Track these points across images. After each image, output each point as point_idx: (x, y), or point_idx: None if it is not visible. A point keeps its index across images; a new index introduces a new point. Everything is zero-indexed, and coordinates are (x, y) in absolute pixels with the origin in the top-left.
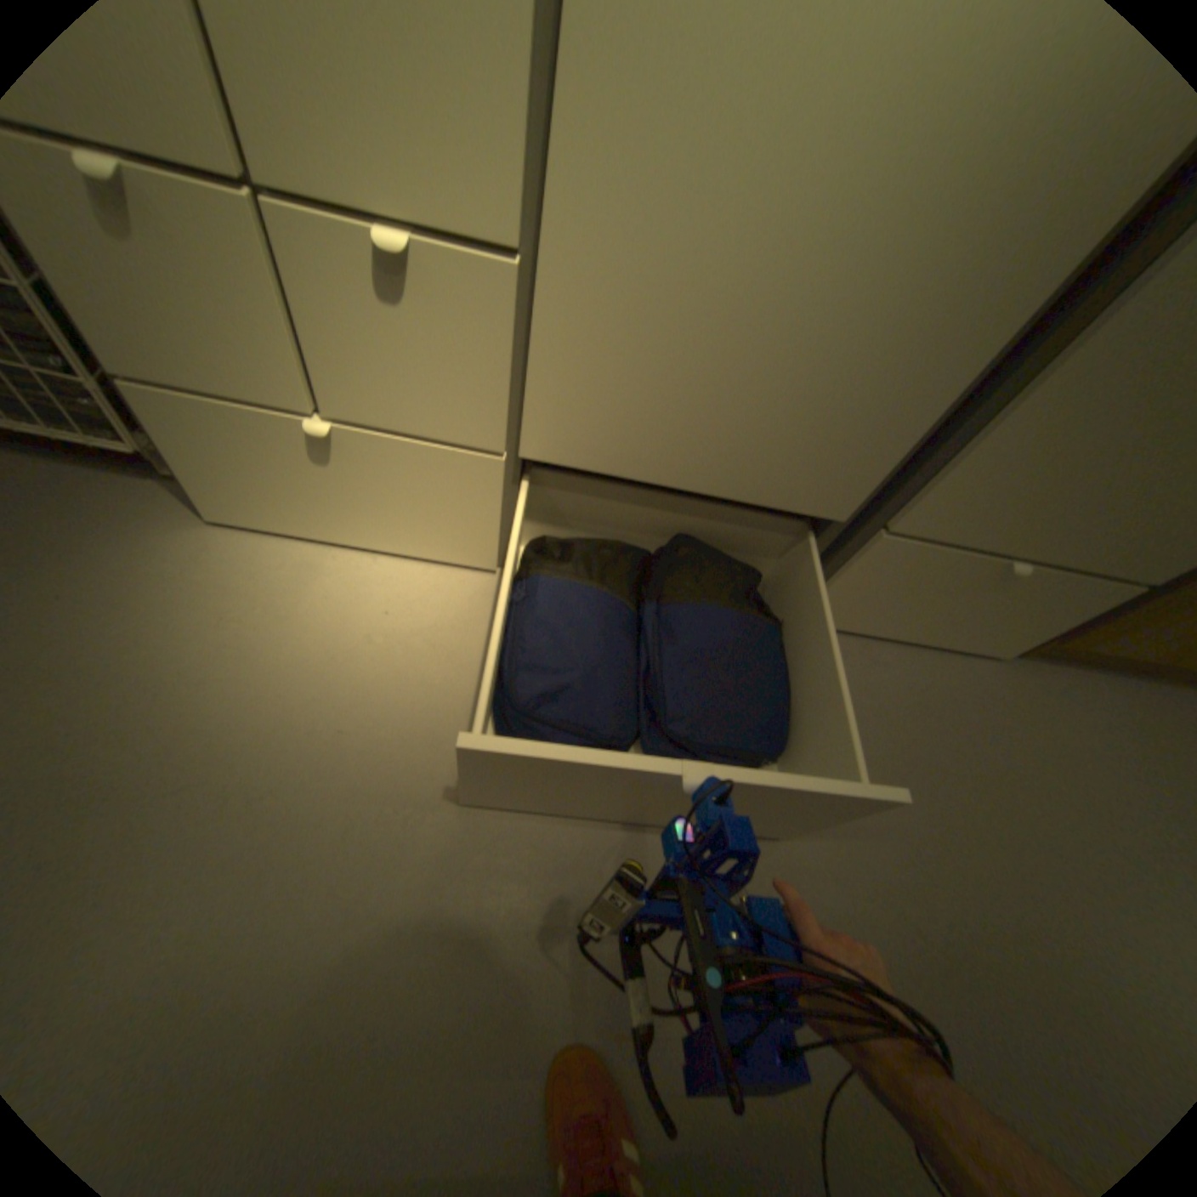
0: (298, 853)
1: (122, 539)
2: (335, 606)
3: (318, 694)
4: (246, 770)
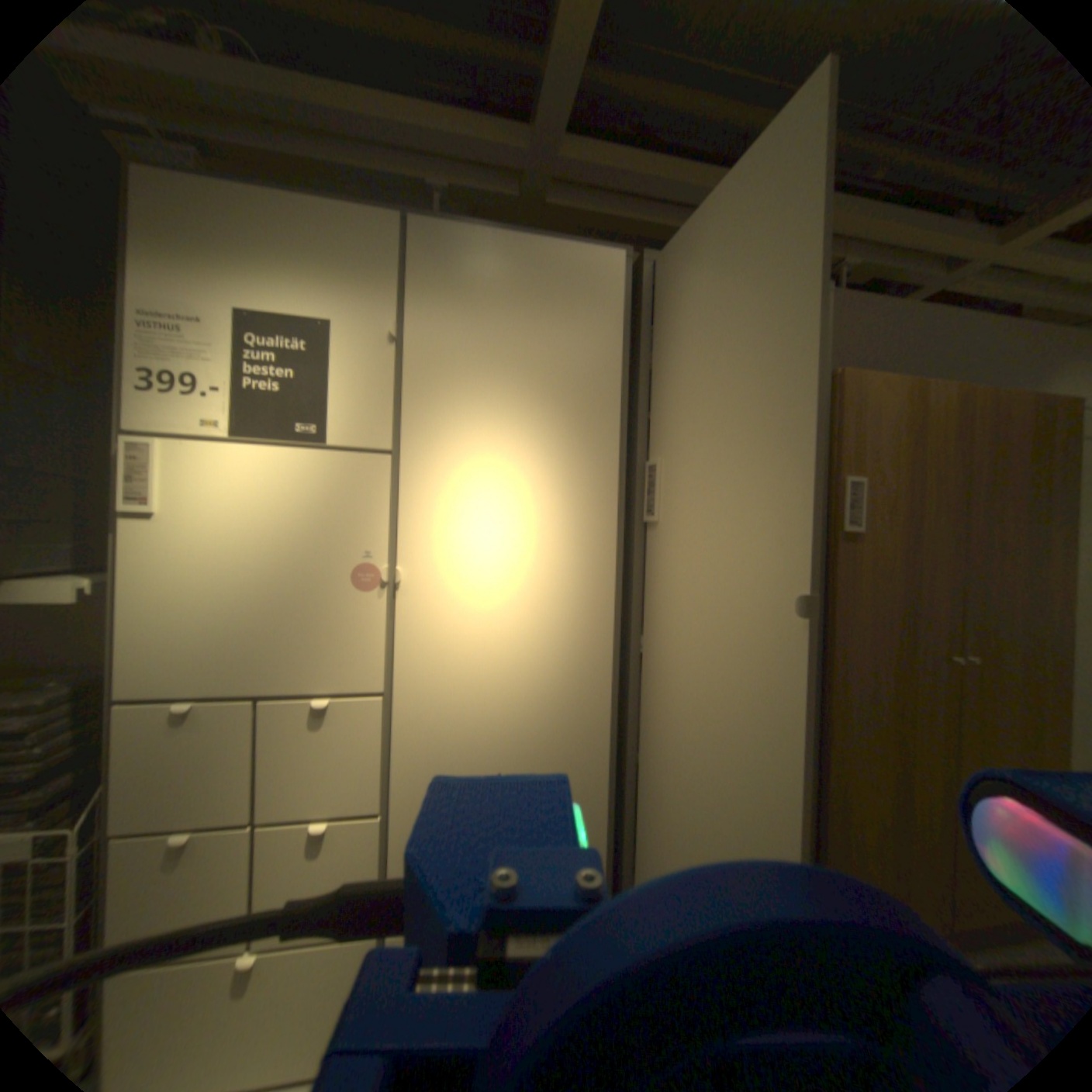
0: None
1: None
2: None
3: None
4: None
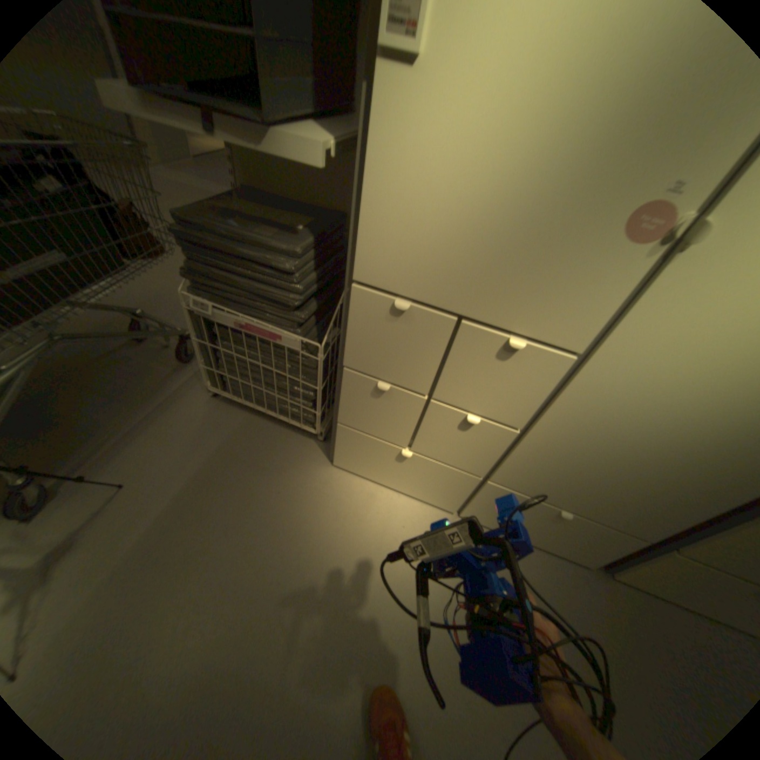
0: (365, 651)
1: (302, 468)
2: (382, 519)
3: (374, 566)
4: (345, 599)
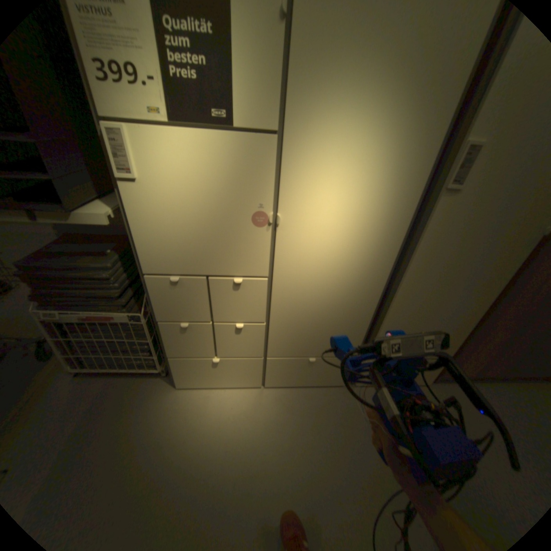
0: (222, 496)
1: (154, 399)
2: (217, 409)
3: (217, 441)
4: (202, 470)
